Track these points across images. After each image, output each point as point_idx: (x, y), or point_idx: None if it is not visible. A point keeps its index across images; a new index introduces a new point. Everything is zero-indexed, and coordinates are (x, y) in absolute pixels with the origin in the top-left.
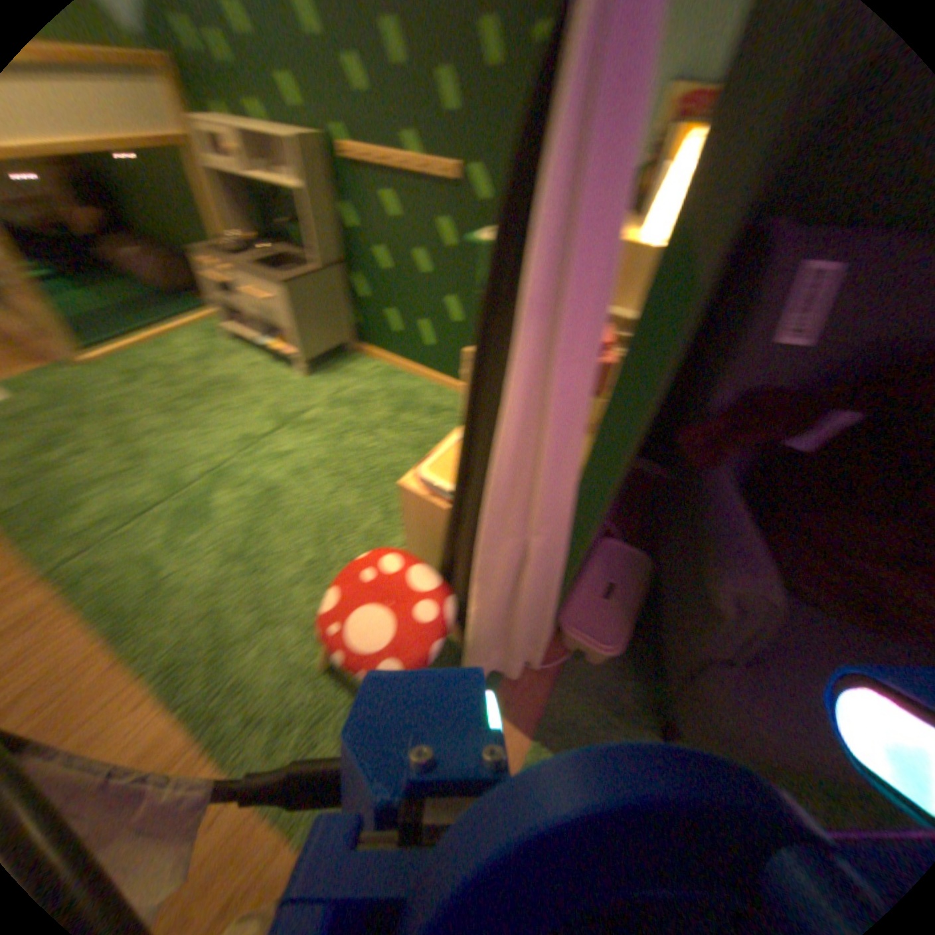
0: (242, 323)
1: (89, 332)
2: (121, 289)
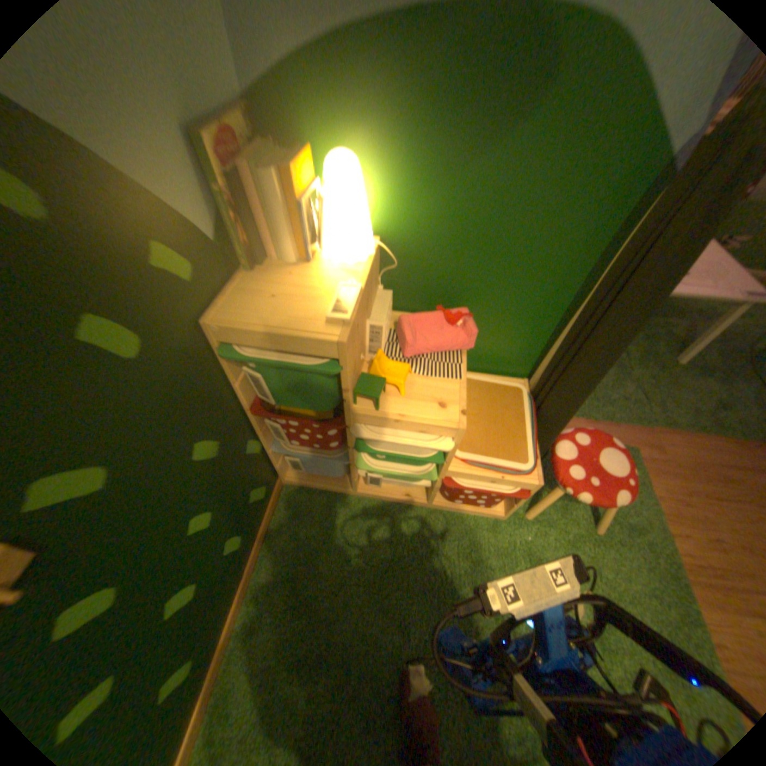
0: None
1: None
2: None
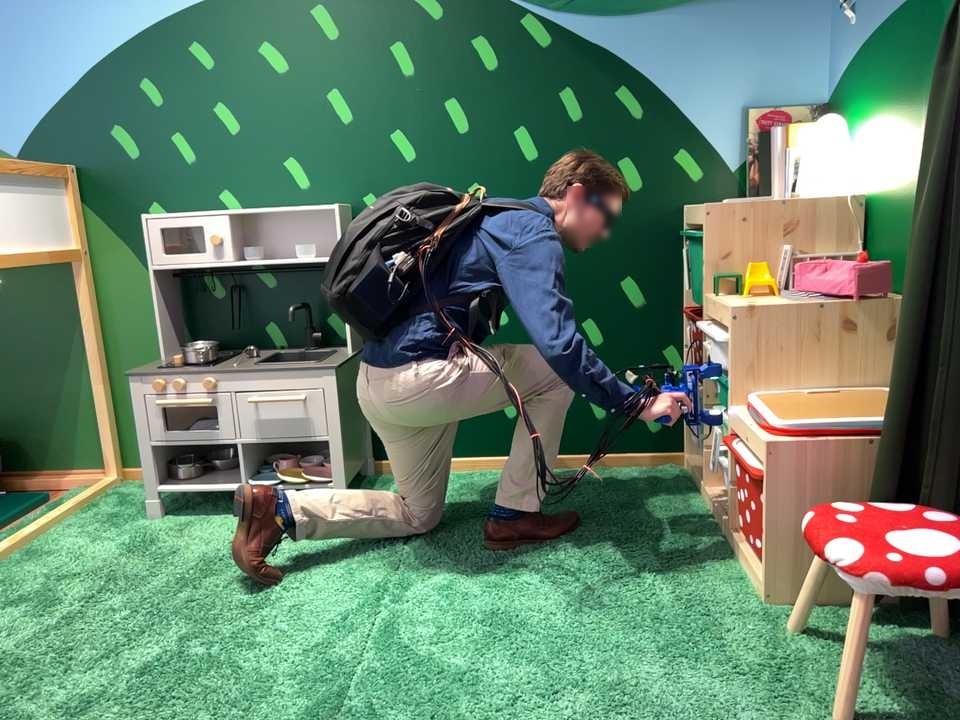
0: (195, 478)
1: None
2: None
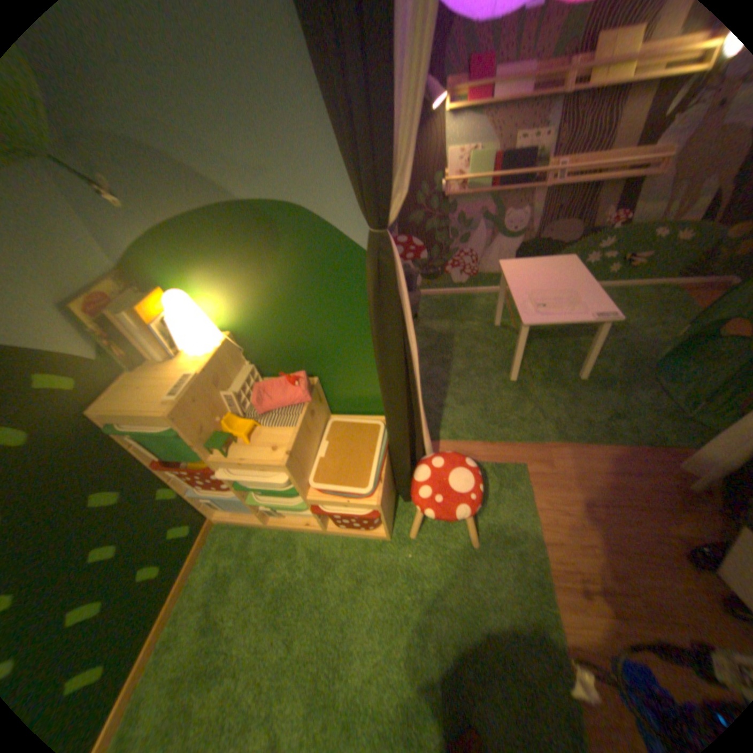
0: None
1: None
2: None
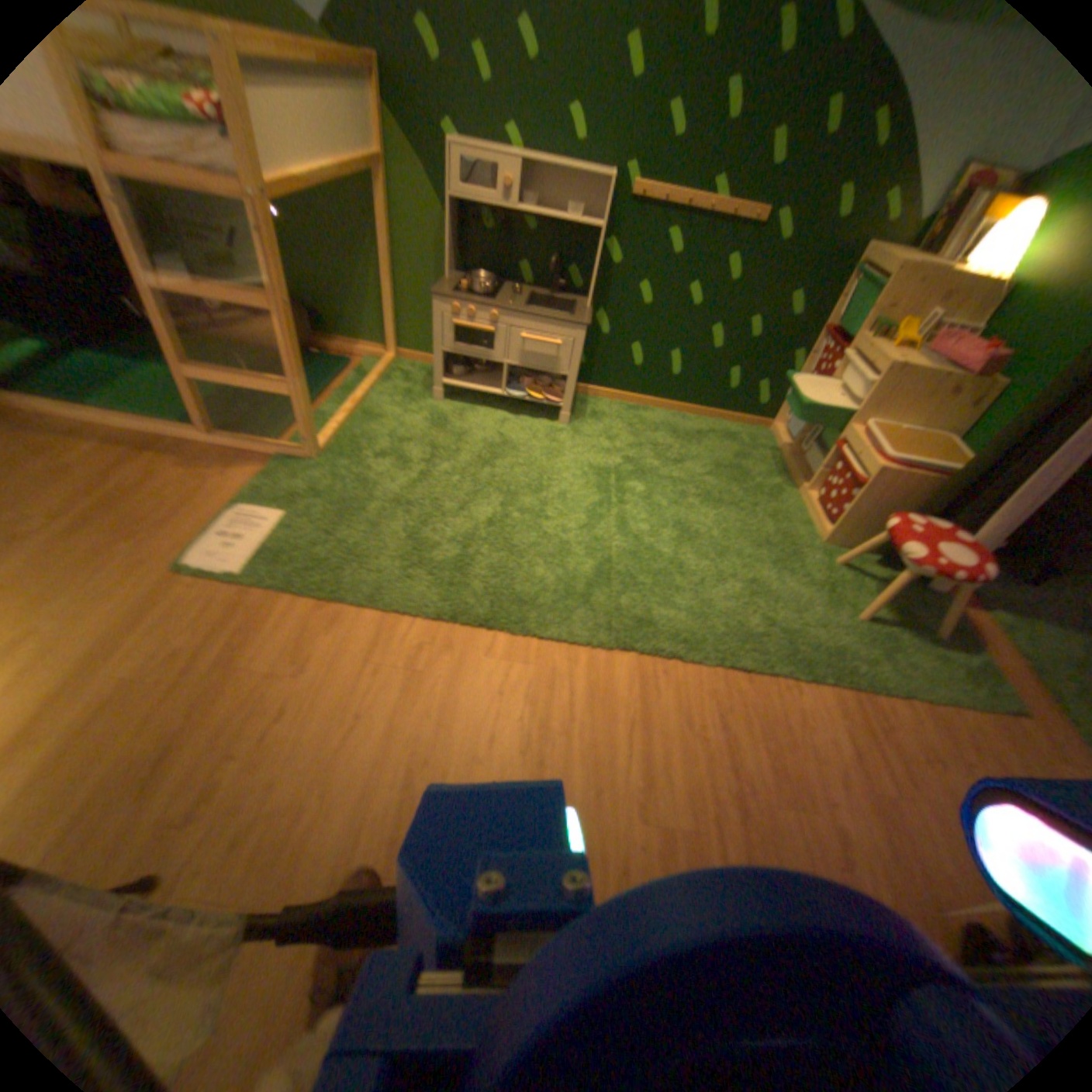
0: (463, 376)
1: (266, 413)
2: (217, 354)
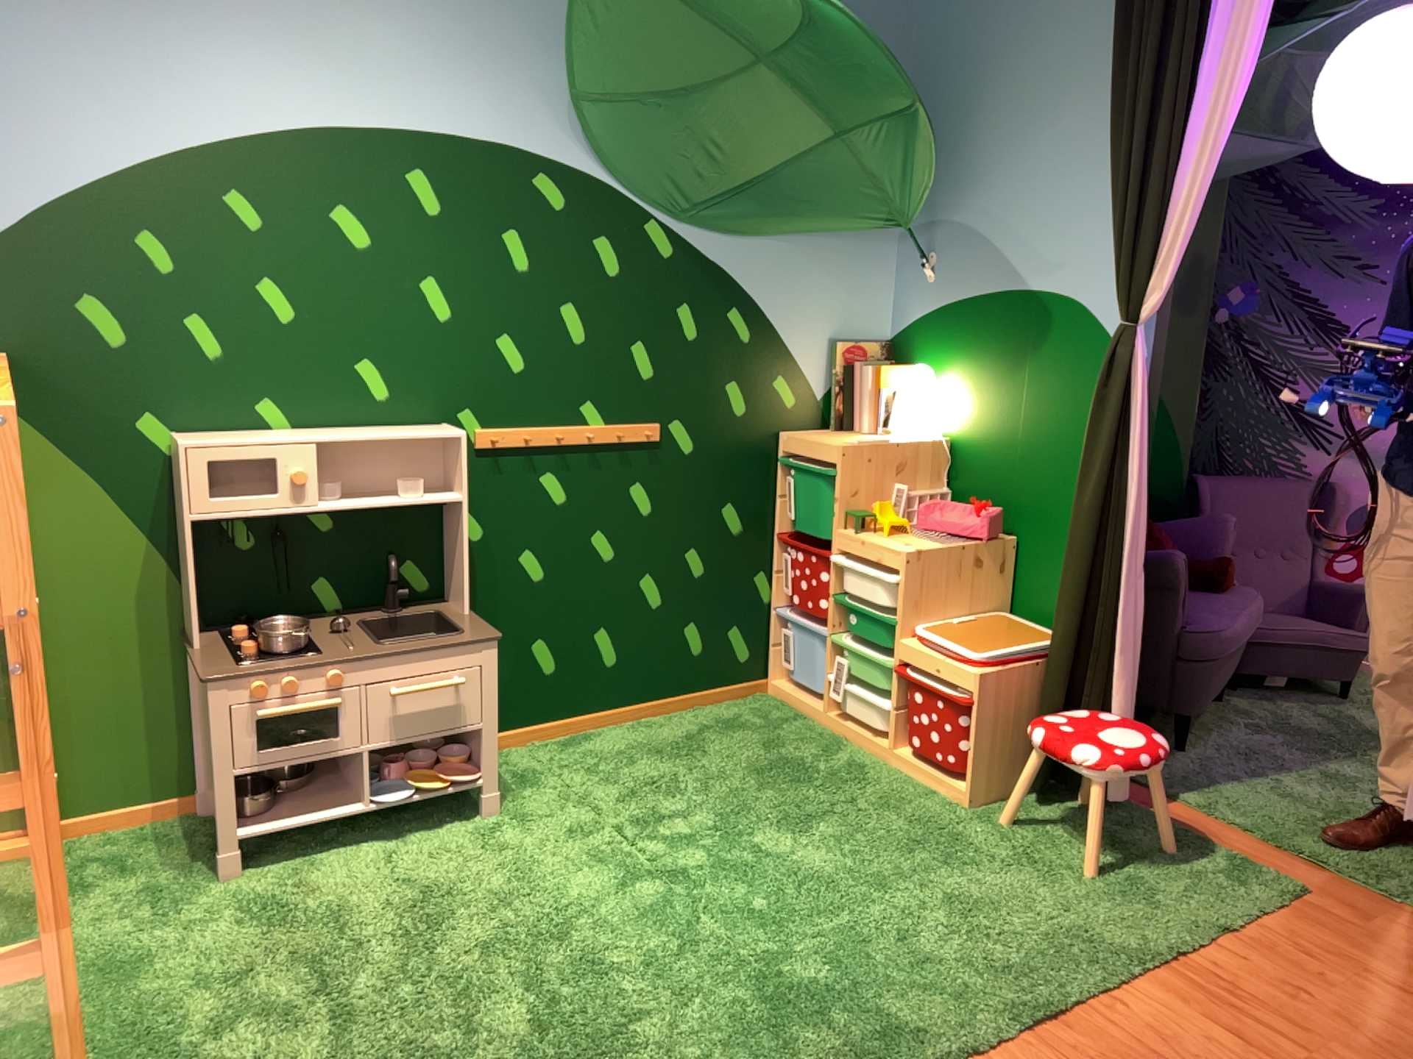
0: (282, 803)
1: None
2: None
